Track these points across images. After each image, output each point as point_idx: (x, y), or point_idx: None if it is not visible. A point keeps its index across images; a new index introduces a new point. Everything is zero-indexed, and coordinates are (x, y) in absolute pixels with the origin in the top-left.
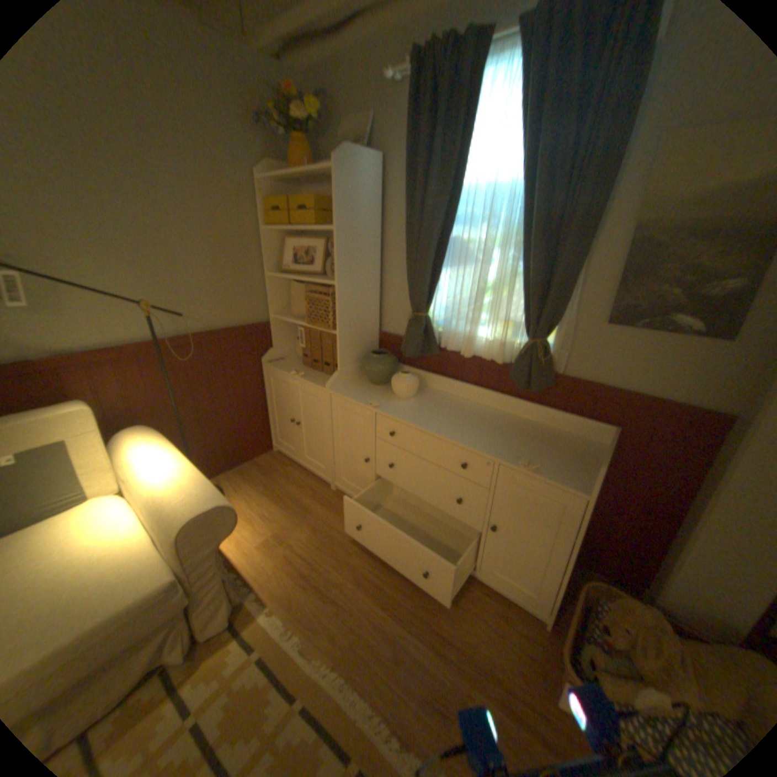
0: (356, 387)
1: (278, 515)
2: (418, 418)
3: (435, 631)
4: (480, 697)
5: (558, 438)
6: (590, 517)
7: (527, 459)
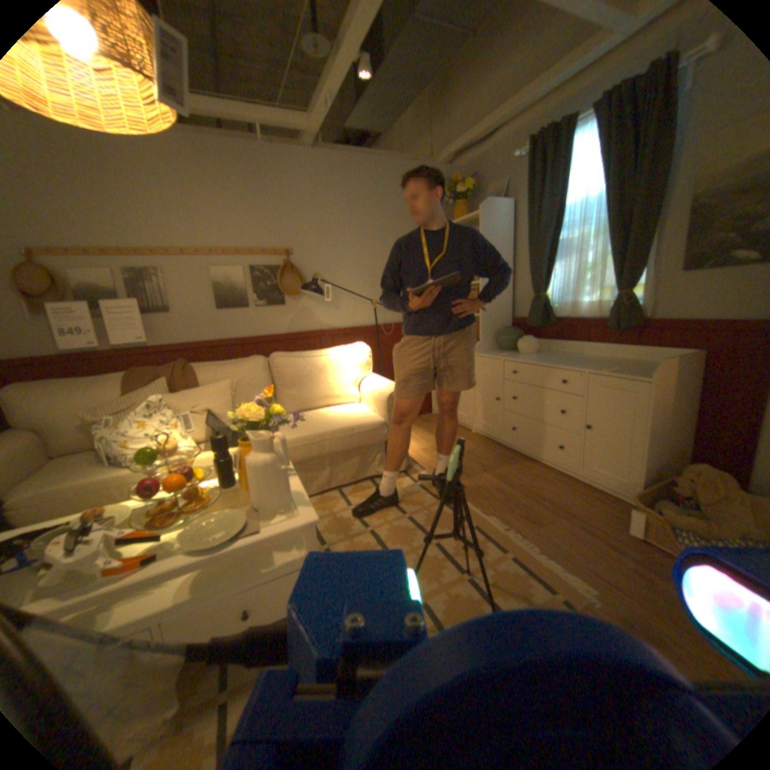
0: (492, 352)
1: (434, 439)
2: (534, 359)
3: (539, 496)
4: (566, 524)
5: (649, 364)
6: (660, 401)
7: (611, 368)
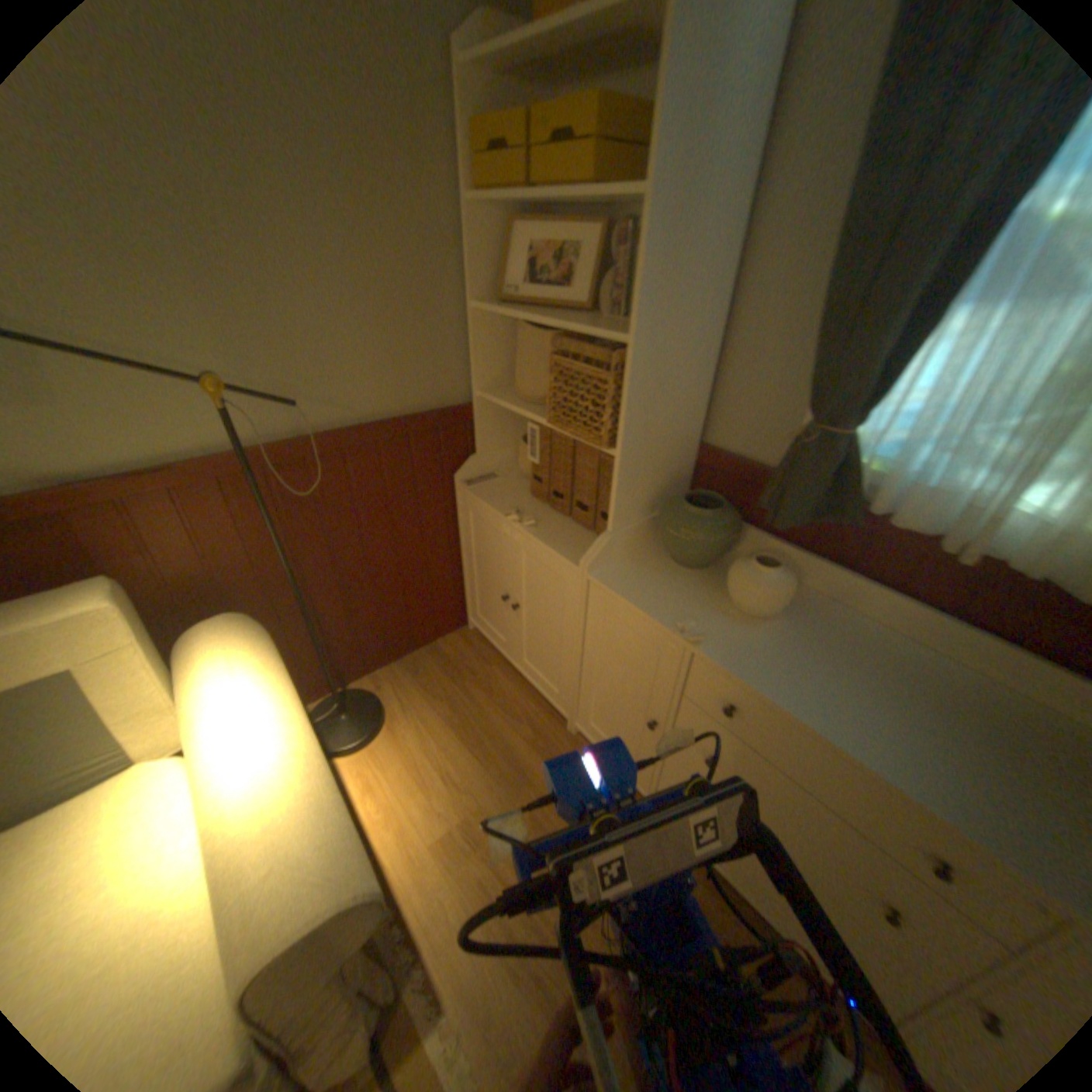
0: (645, 568)
1: (472, 776)
2: (807, 696)
3: None
4: None
5: None
6: None
7: None
